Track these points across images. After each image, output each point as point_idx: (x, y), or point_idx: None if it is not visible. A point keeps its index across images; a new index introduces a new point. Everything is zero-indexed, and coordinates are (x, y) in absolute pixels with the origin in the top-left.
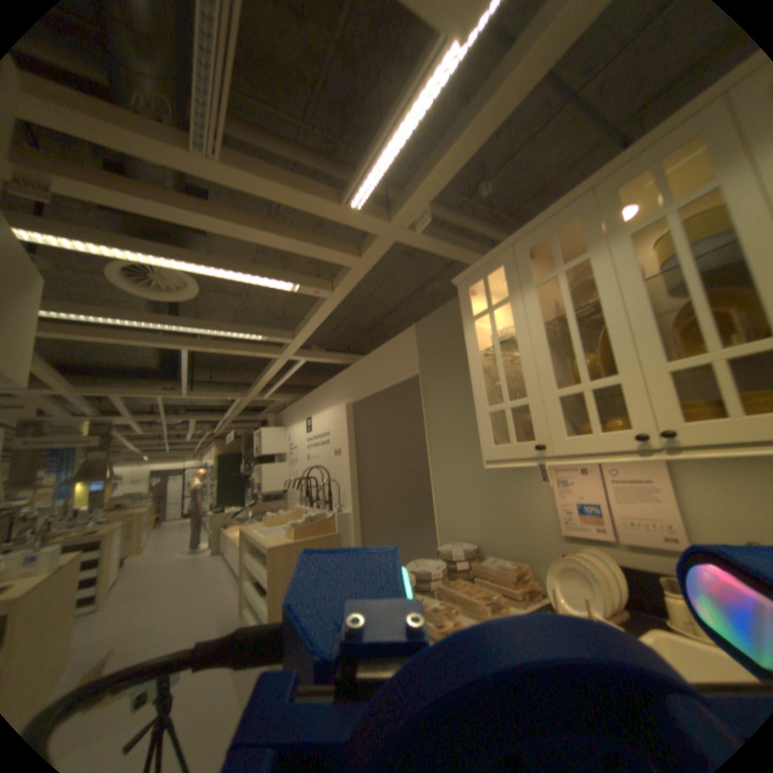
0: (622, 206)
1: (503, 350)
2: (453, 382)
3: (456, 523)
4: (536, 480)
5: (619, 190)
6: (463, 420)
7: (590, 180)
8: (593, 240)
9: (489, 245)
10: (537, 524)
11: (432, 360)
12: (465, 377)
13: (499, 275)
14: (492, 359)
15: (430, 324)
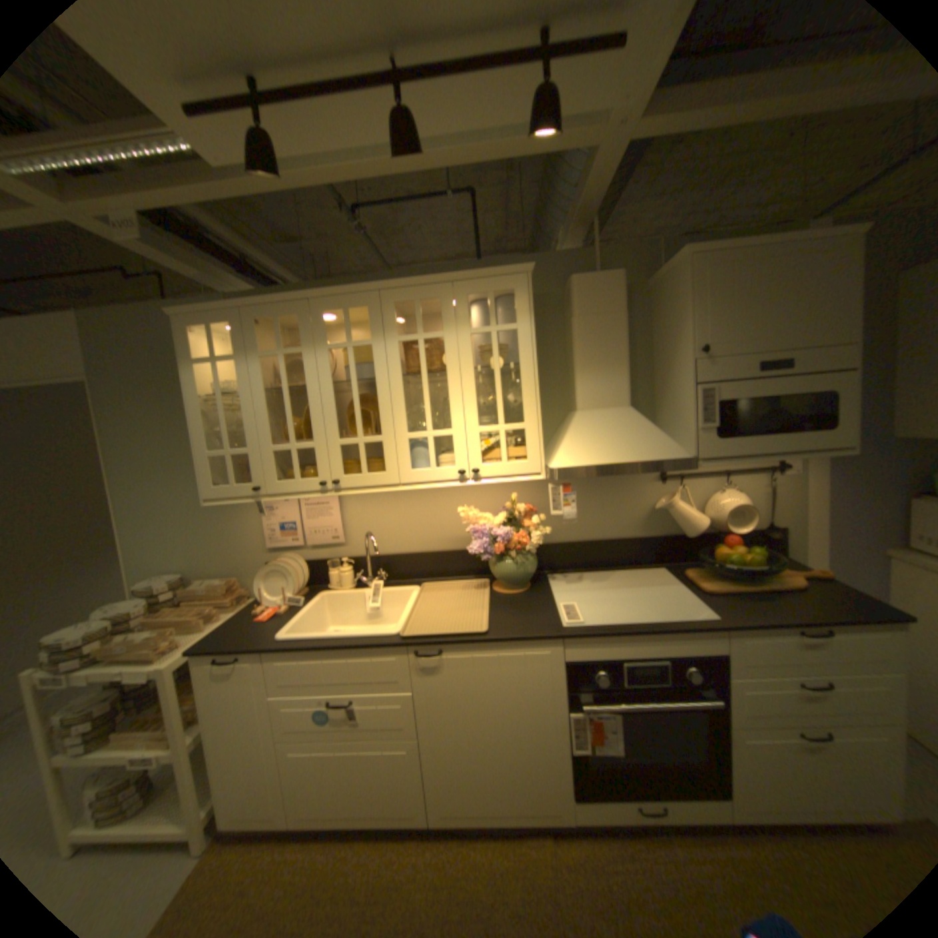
0: (324, 329)
1: (220, 397)
2: (146, 408)
3: (149, 562)
4: (244, 511)
5: (324, 309)
6: (161, 453)
7: (305, 296)
8: (304, 344)
9: (200, 261)
10: (244, 547)
11: (109, 373)
12: (165, 406)
13: (219, 324)
14: (208, 405)
15: (106, 325)
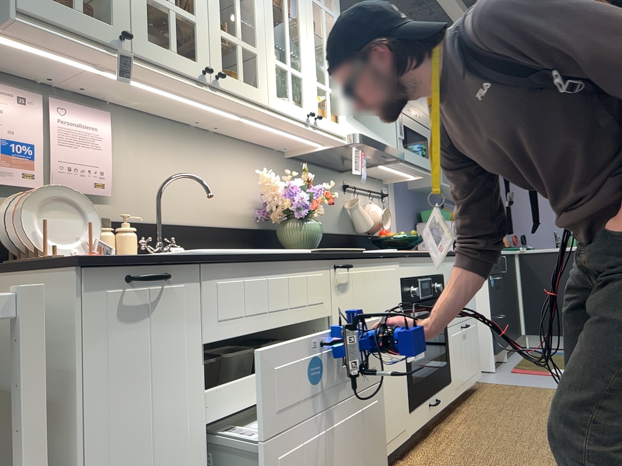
0: None
1: None
2: None
3: None
4: None
5: None
6: None
7: None
8: None
9: None
10: None
11: None
12: None
13: None
14: None
15: None
